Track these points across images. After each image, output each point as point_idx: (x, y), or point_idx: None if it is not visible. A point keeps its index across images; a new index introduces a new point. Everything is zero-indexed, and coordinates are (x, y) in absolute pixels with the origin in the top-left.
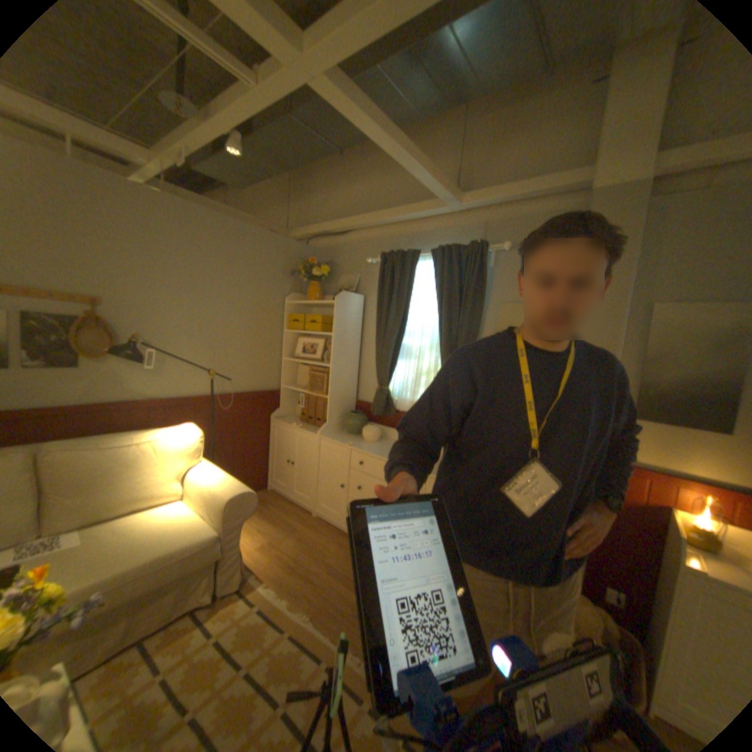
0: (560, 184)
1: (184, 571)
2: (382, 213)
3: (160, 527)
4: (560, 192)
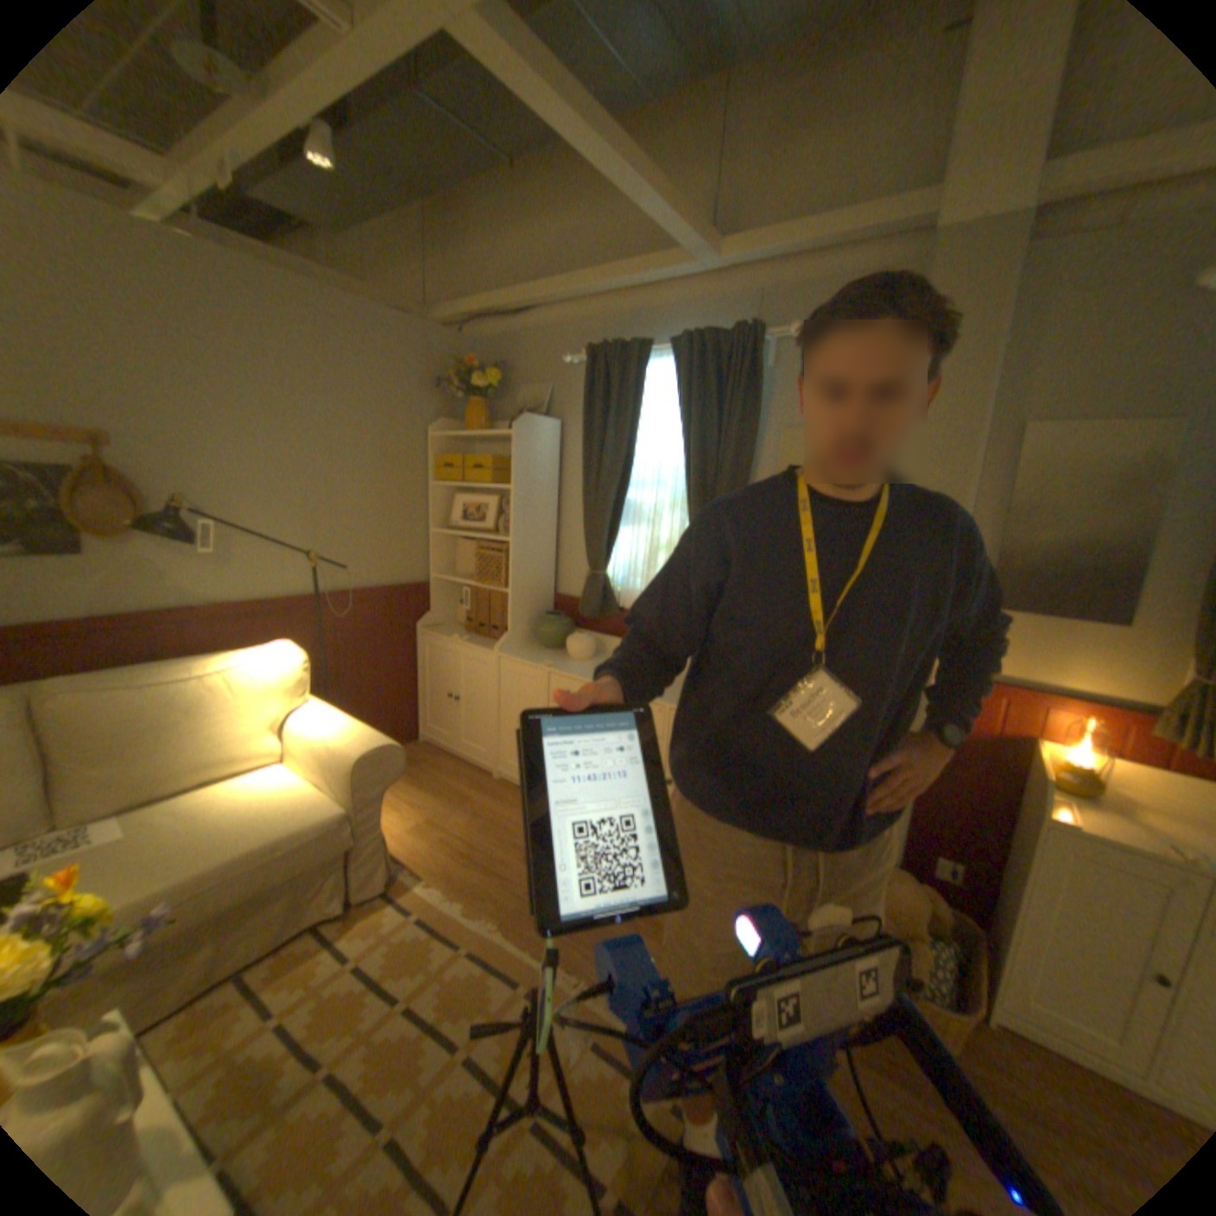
0: (884, 220)
1: (295, 867)
2: (587, 275)
3: (250, 805)
4: (883, 234)
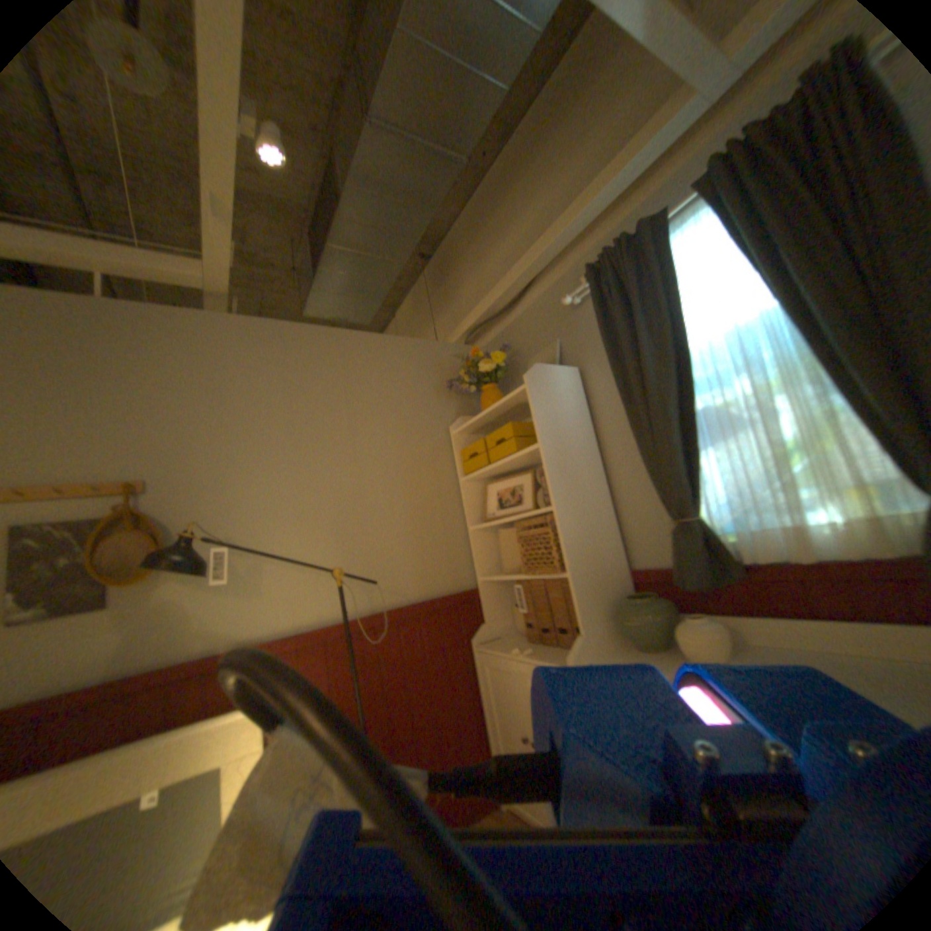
0: None
1: None
2: (566, 212)
3: None
4: None
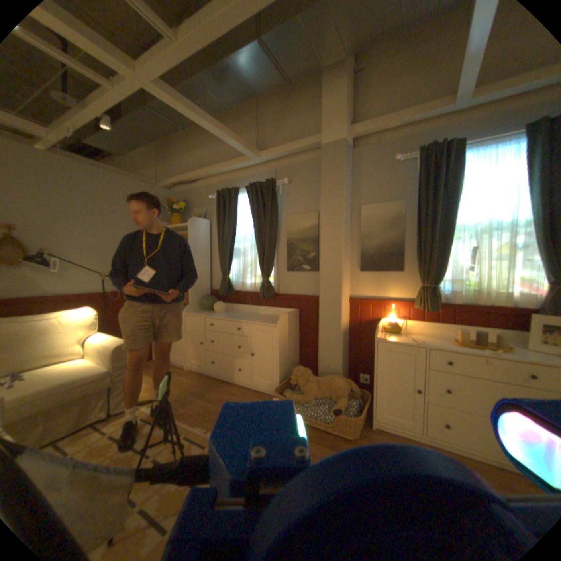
0: (309, 144)
1: (83, 392)
2: (216, 166)
3: (65, 370)
4: (311, 148)
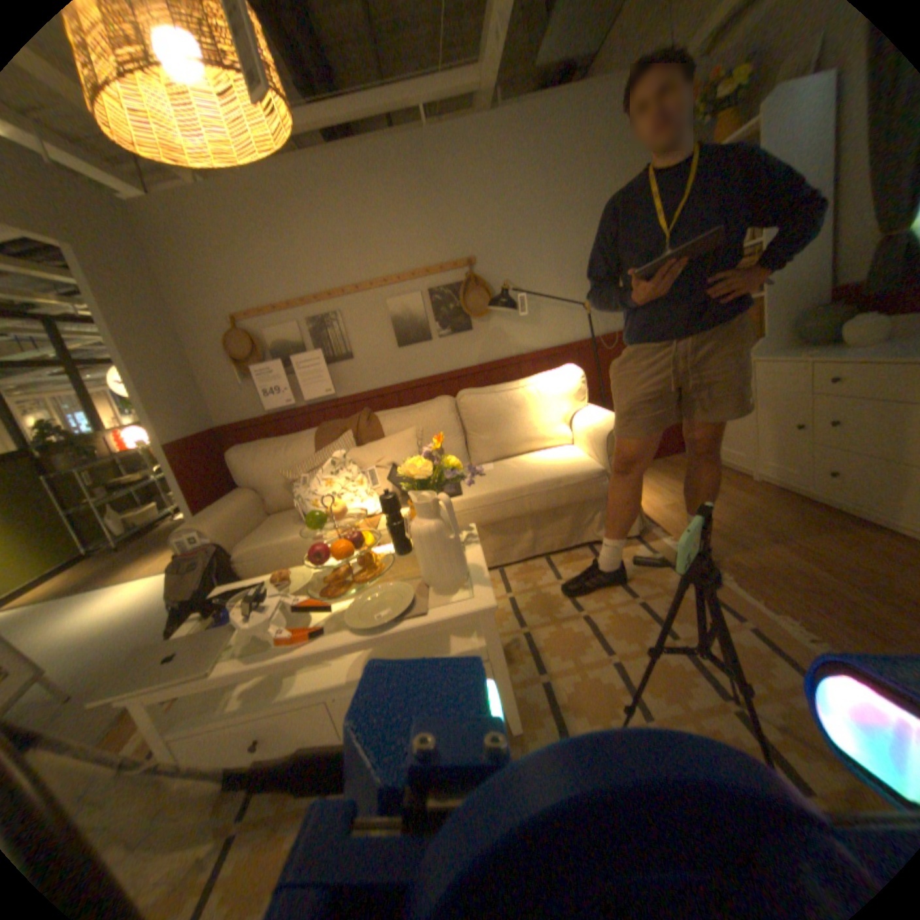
0: None
1: (572, 495)
2: None
3: (550, 459)
4: None
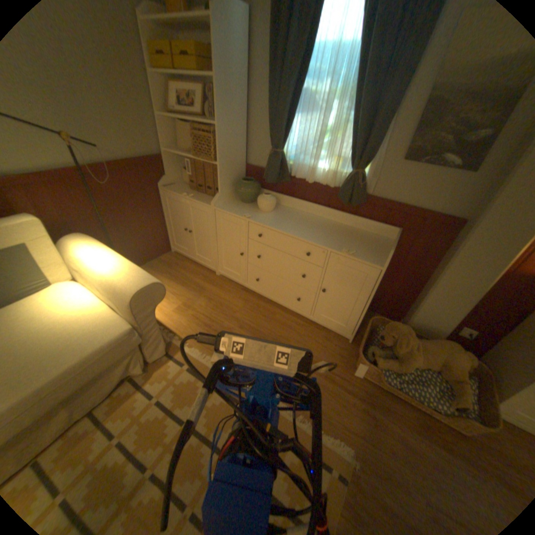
0: None
1: (106, 363)
2: None
3: (66, 324)
4: None
